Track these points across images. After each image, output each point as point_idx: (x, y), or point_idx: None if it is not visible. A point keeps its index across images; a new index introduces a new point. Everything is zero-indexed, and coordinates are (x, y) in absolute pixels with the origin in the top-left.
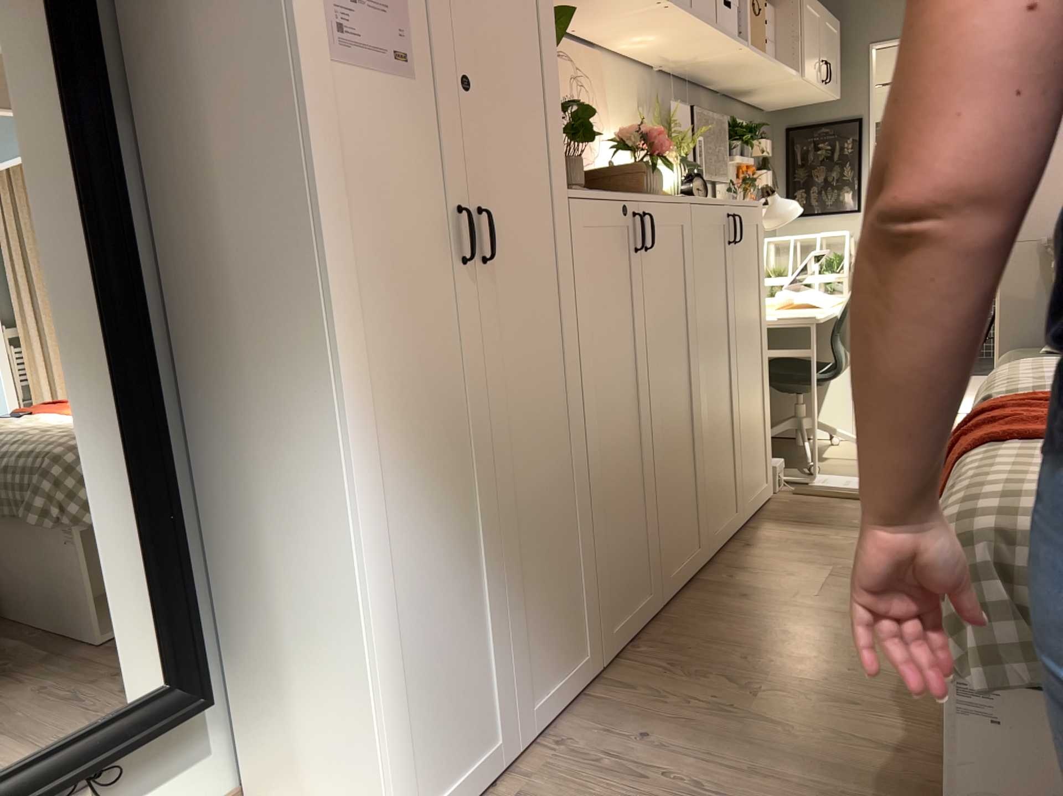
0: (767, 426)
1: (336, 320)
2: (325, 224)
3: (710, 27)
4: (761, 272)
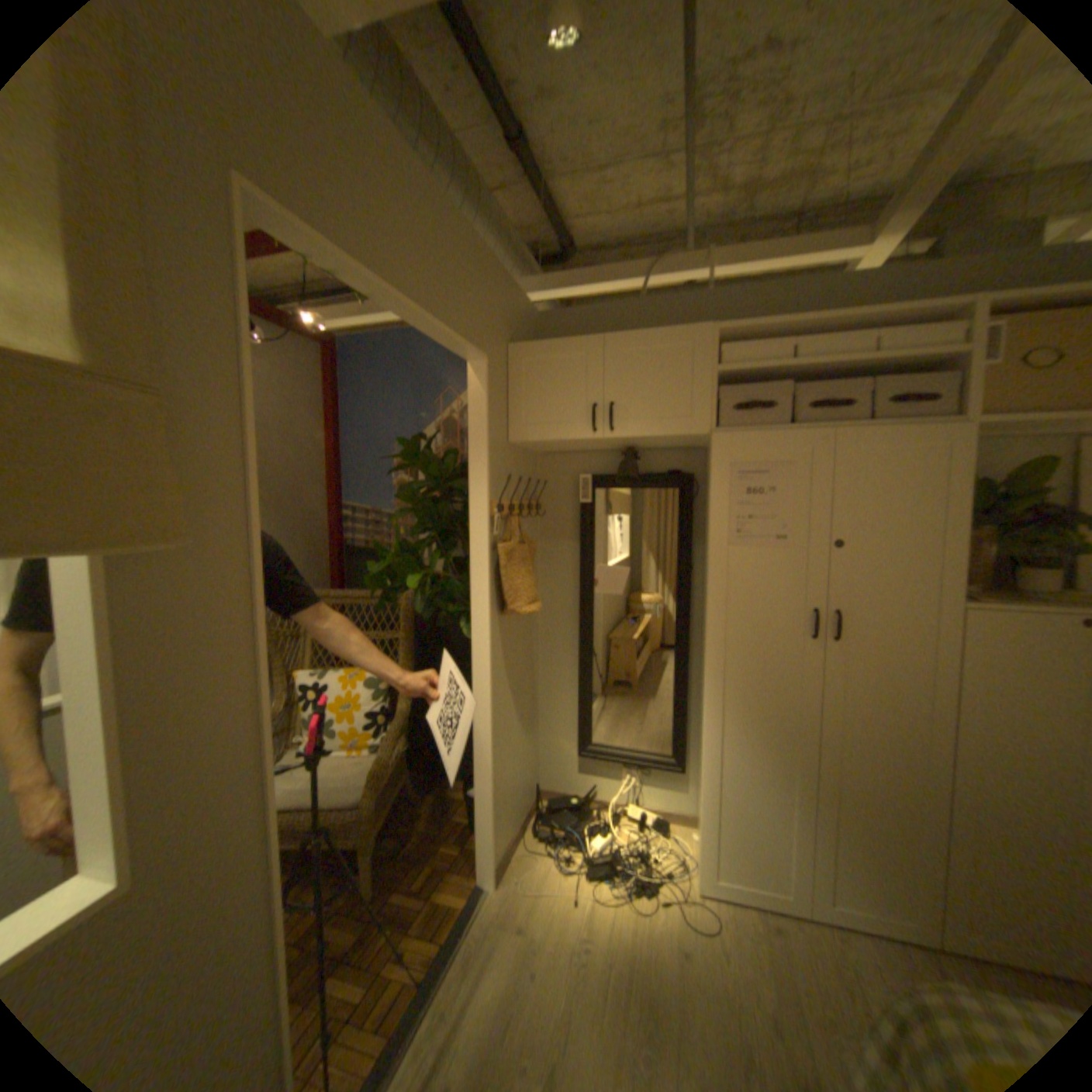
0: None
1: (707, 654)
2: (708, 615)
3: None
4: None
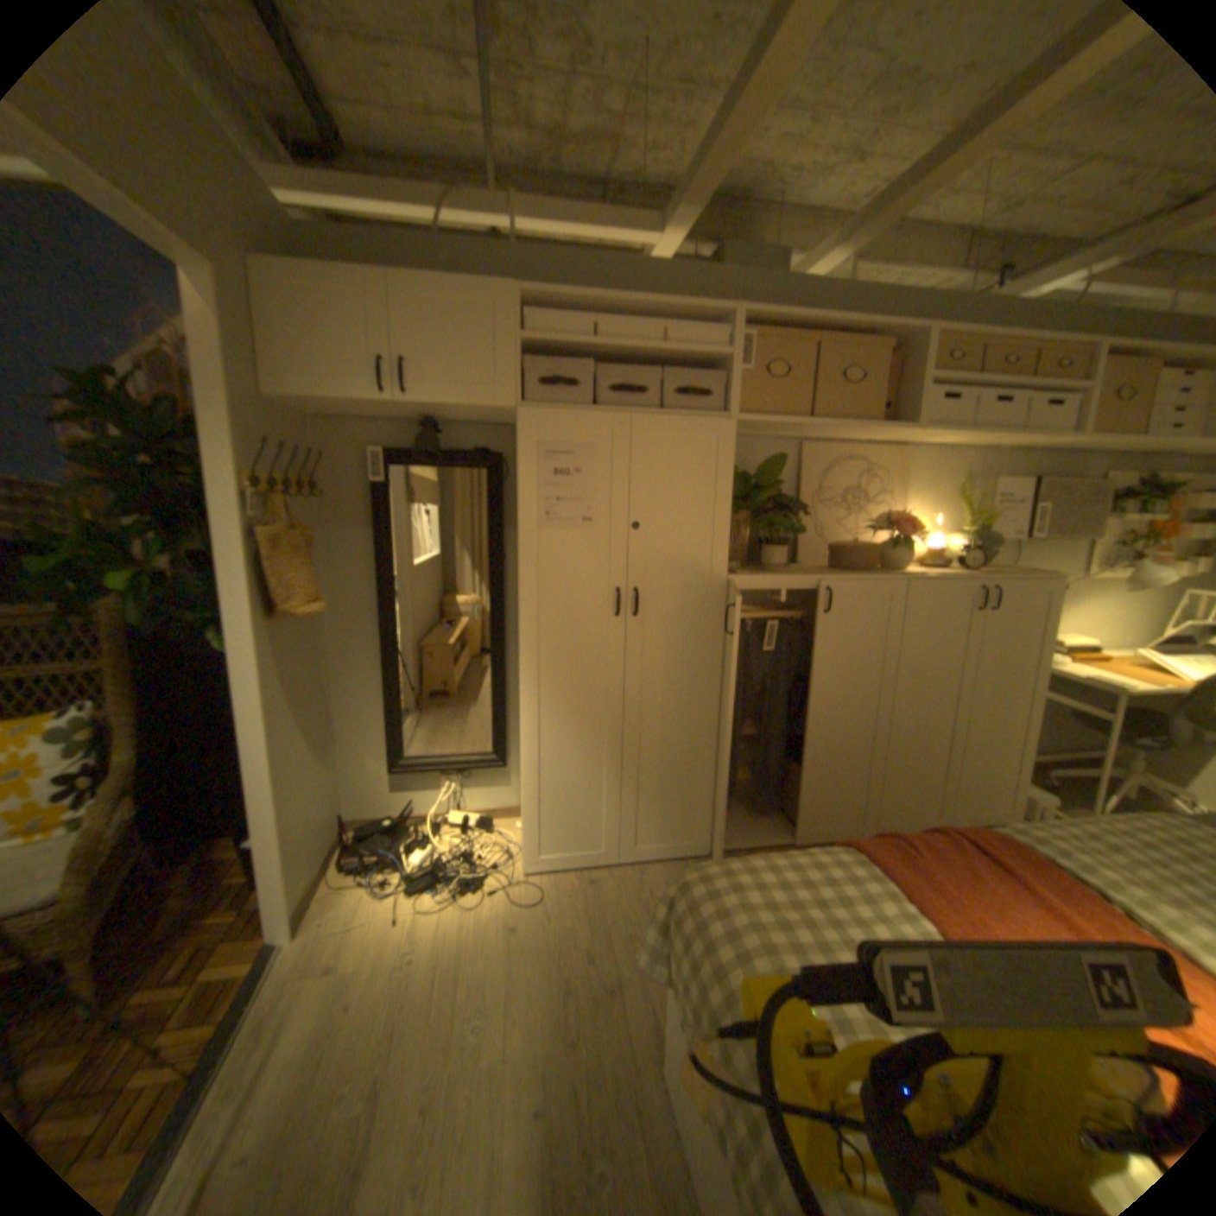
0: (1031, 770)
1: (522, 641)
2: (521, 601)
3: (1009, 429)
4: (1053, 636)
